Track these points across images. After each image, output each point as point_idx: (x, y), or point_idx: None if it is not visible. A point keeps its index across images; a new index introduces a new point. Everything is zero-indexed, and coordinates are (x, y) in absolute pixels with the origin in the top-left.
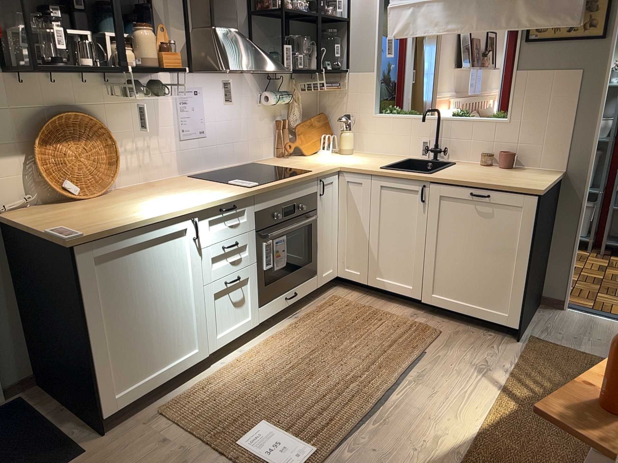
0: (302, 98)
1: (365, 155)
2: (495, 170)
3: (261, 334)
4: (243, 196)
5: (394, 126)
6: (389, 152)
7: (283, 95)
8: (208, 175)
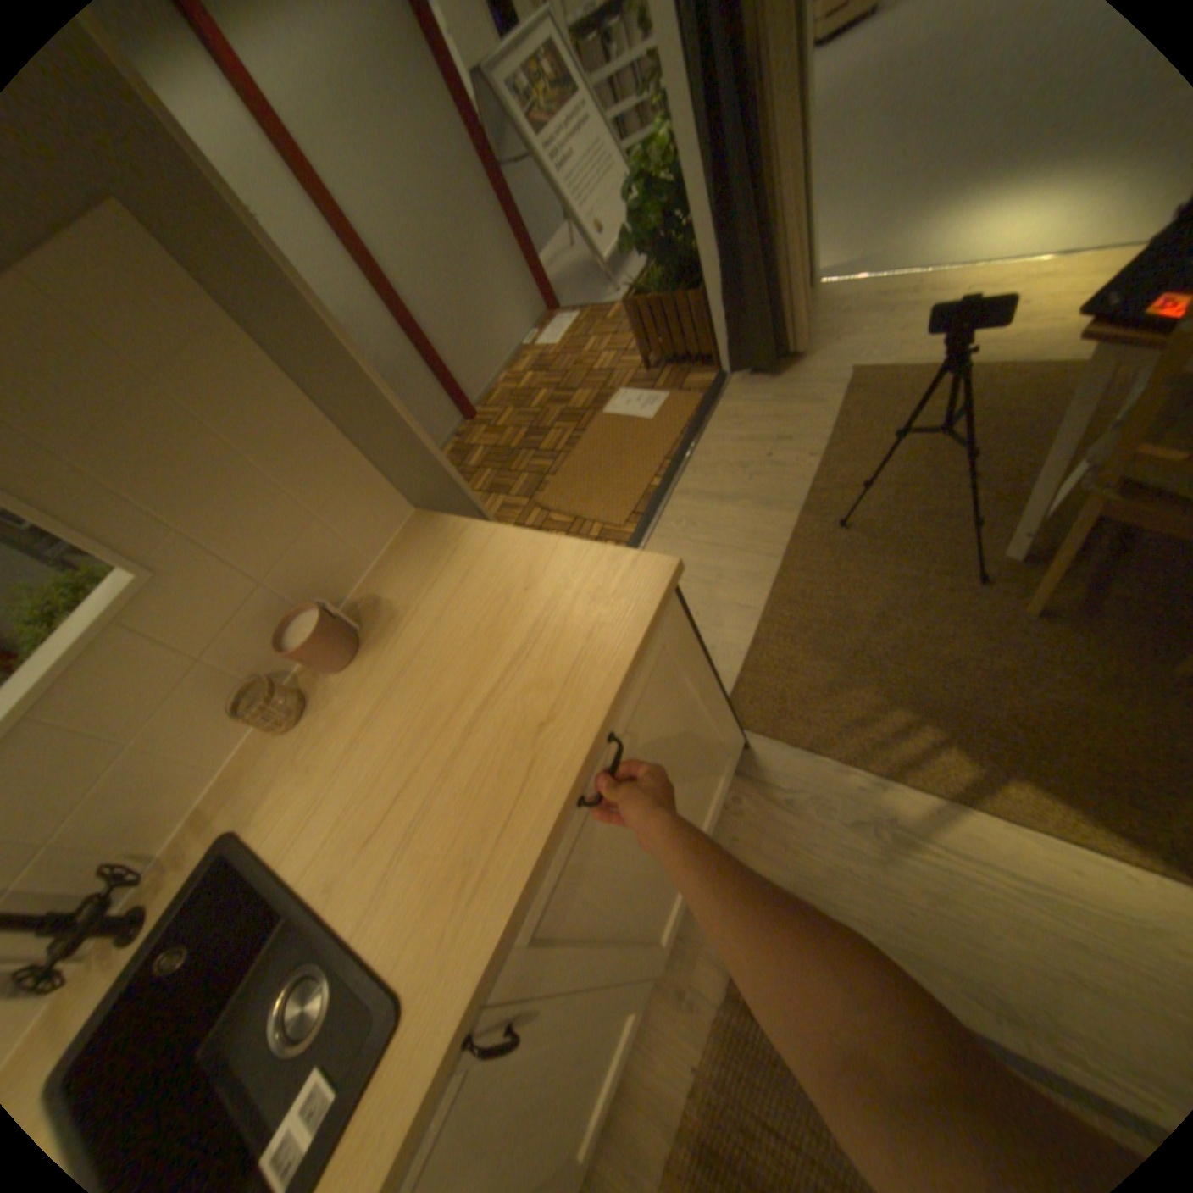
0: None
1: None
2: (365, 694)
3: None
4: None
5: None
6: None
7: None
8: None
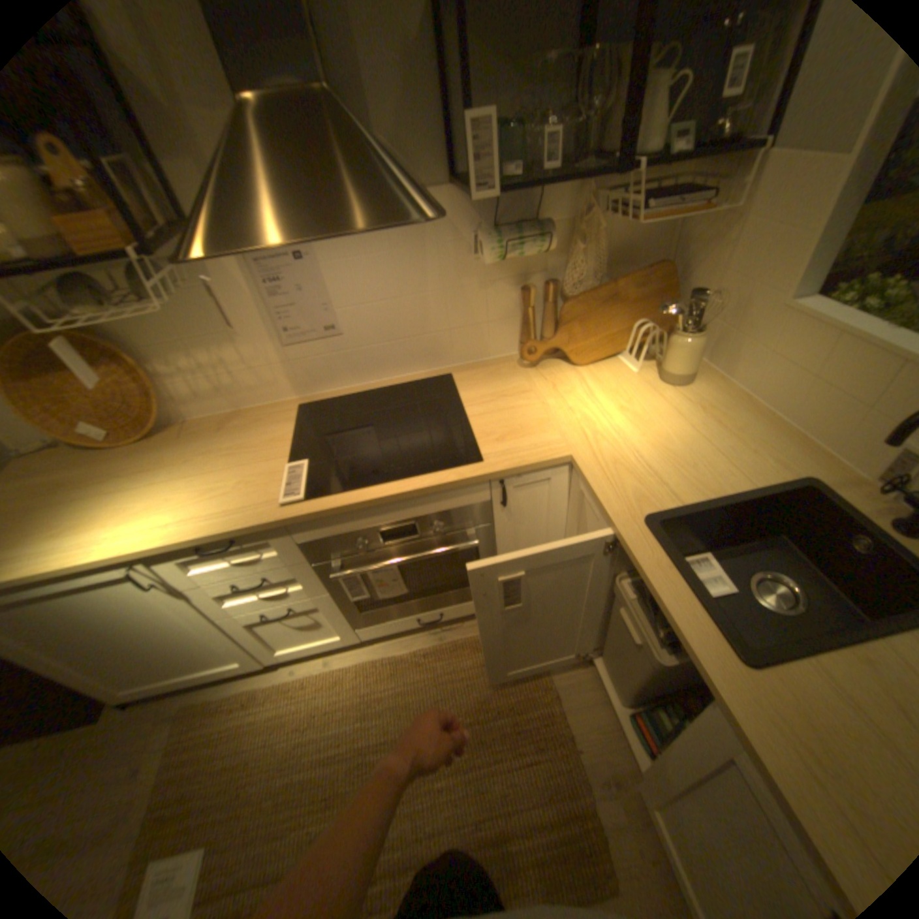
0: (622, 221)
1: (711, 401)
2: None
3: (372, 643)
4: (242, 530)
5: (831, 356)
6: (785, 416)
7: (524, 235)
8: (356, 392)
